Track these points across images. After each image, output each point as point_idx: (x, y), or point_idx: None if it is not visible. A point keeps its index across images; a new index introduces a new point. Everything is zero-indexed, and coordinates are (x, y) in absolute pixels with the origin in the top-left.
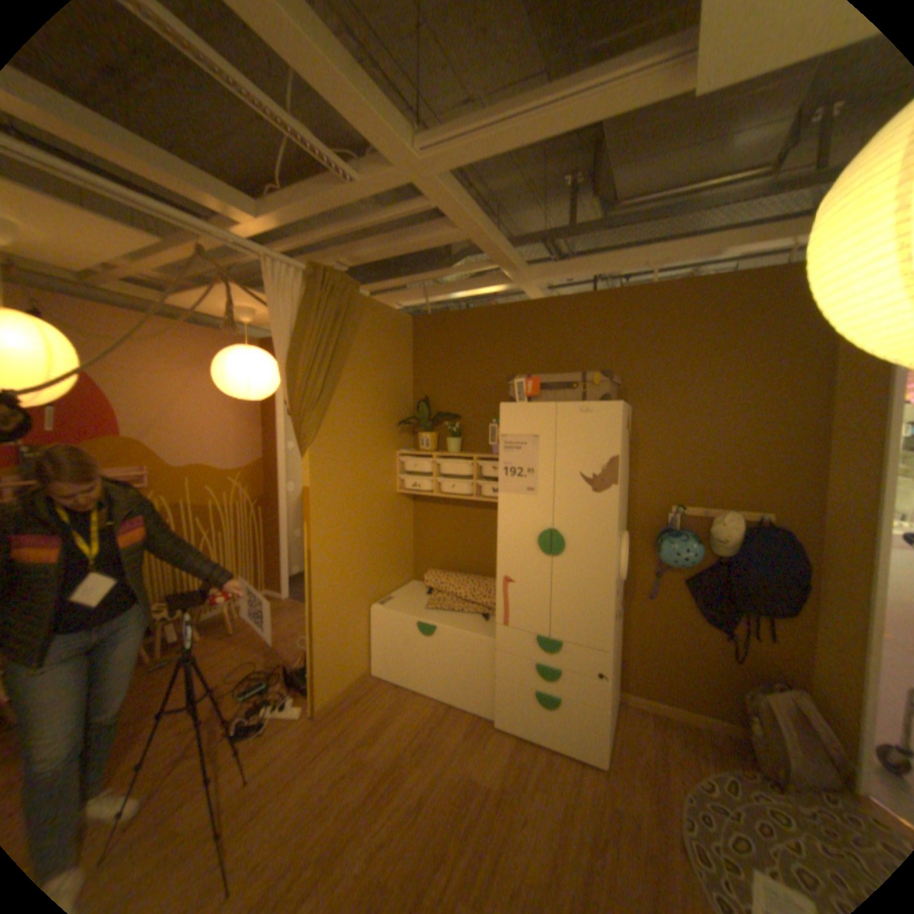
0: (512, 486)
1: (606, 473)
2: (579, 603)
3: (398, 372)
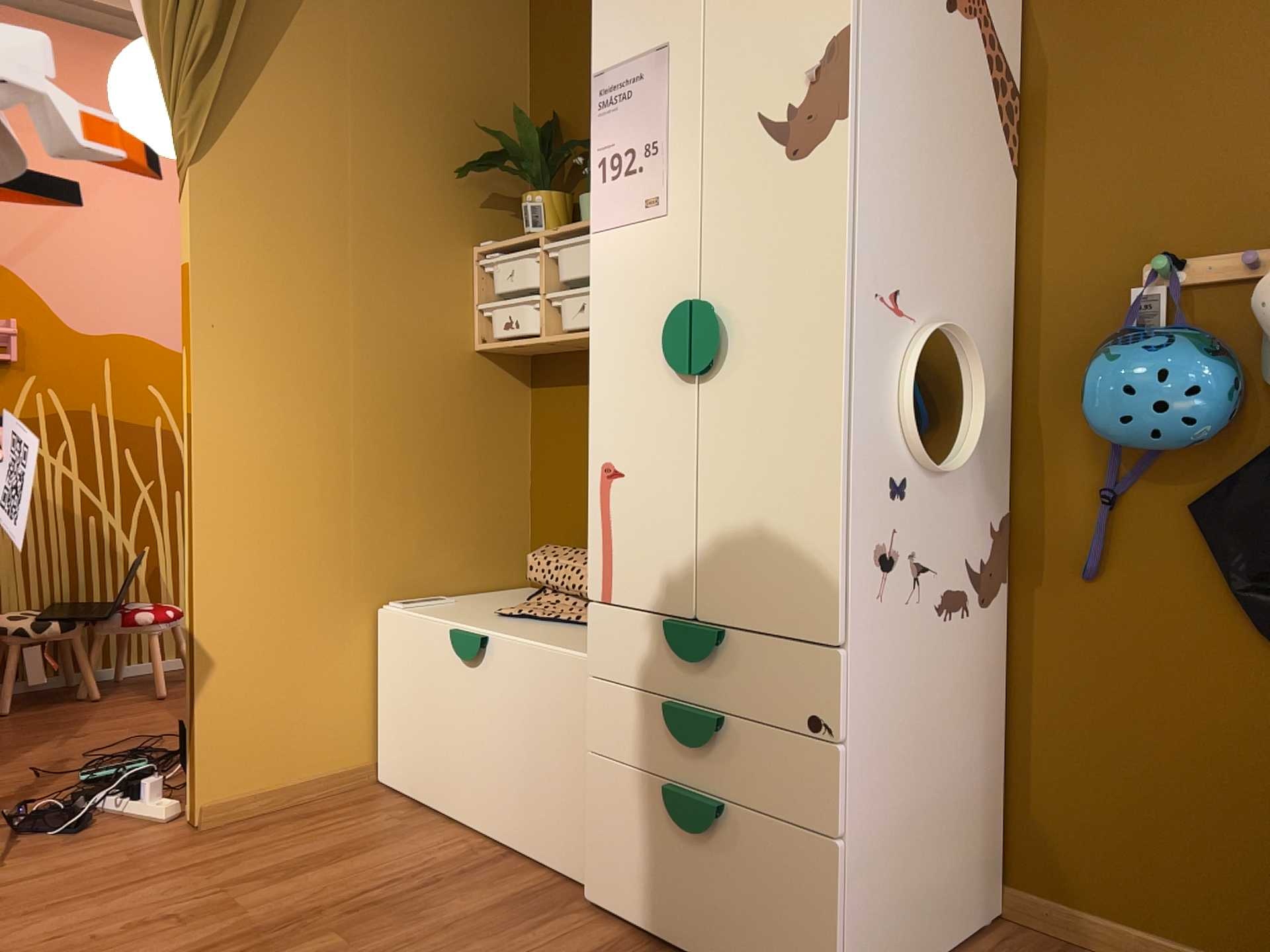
0: (616, 205)
1: (818, 88)
2: (760, 503)
3: (483, 55)
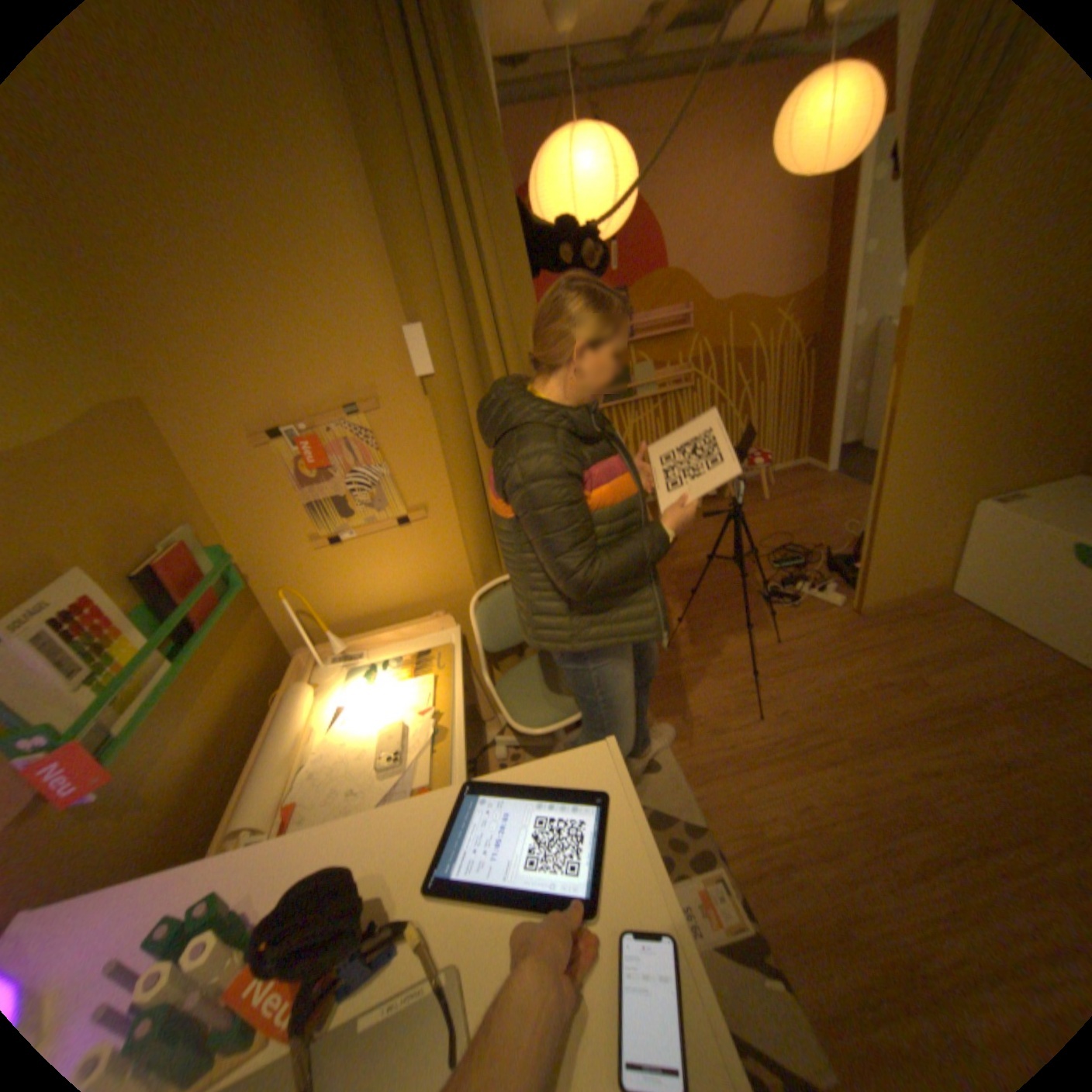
0: None
1: None
2: None
3: None
